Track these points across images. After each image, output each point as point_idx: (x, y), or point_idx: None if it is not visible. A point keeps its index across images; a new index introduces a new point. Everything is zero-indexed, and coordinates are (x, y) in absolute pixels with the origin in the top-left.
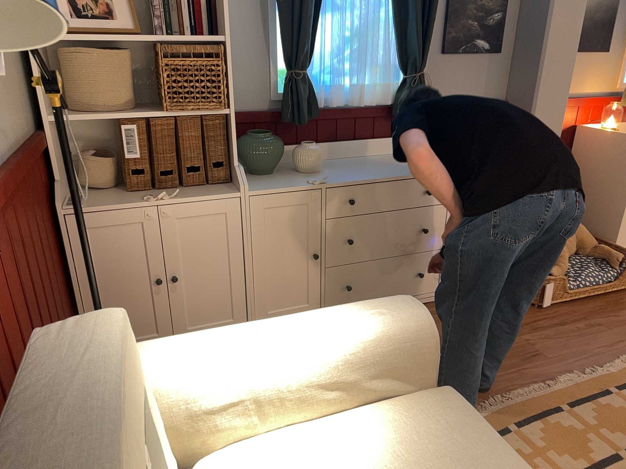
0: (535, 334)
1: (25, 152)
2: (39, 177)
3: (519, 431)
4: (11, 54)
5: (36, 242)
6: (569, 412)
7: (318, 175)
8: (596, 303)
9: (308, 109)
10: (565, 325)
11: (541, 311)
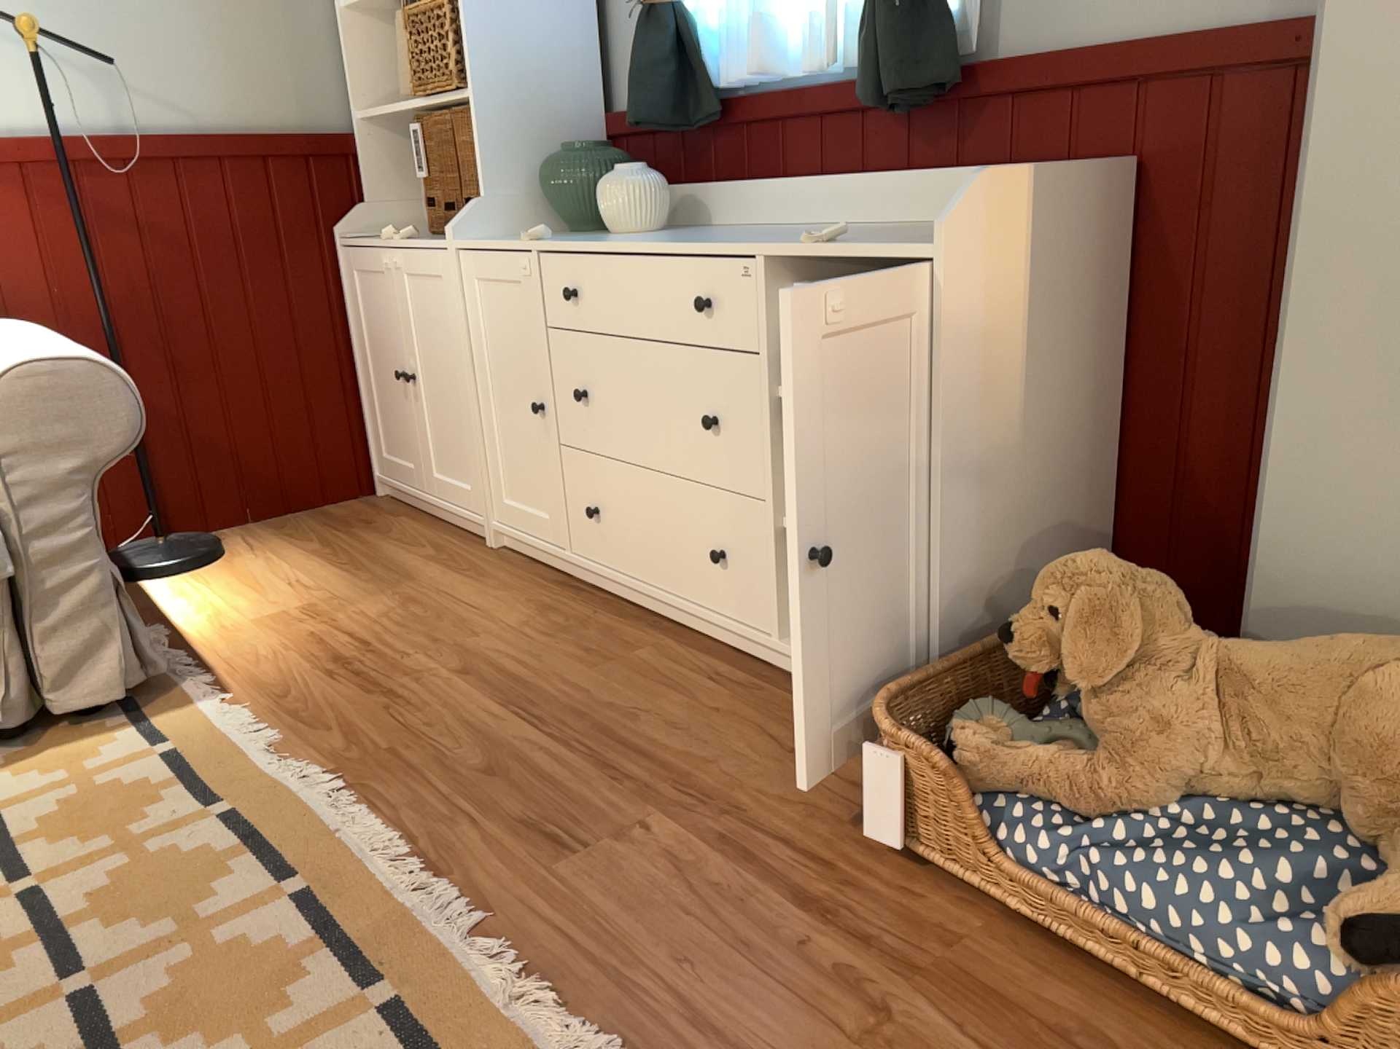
0: (693, 842)
1: (225, 139)
2: (306, 187)
3: (211, 817)
4: (300, 29)
5: (224, 250)
6: (276, 894)
7: (603, 237)
8: (1121, 1023)
9: (670, 92)
10: (803, 911)
11: (881, 856)
